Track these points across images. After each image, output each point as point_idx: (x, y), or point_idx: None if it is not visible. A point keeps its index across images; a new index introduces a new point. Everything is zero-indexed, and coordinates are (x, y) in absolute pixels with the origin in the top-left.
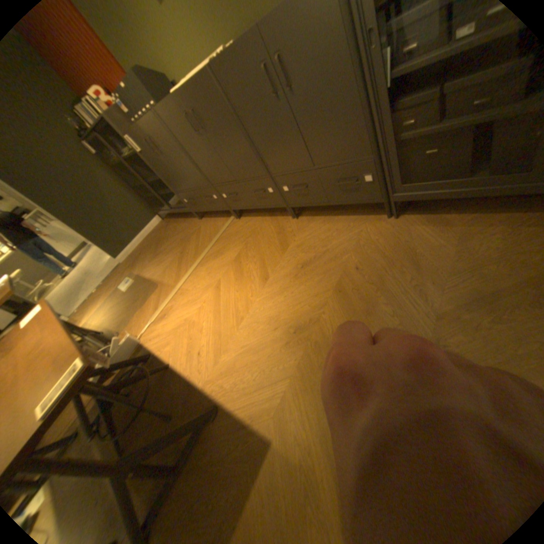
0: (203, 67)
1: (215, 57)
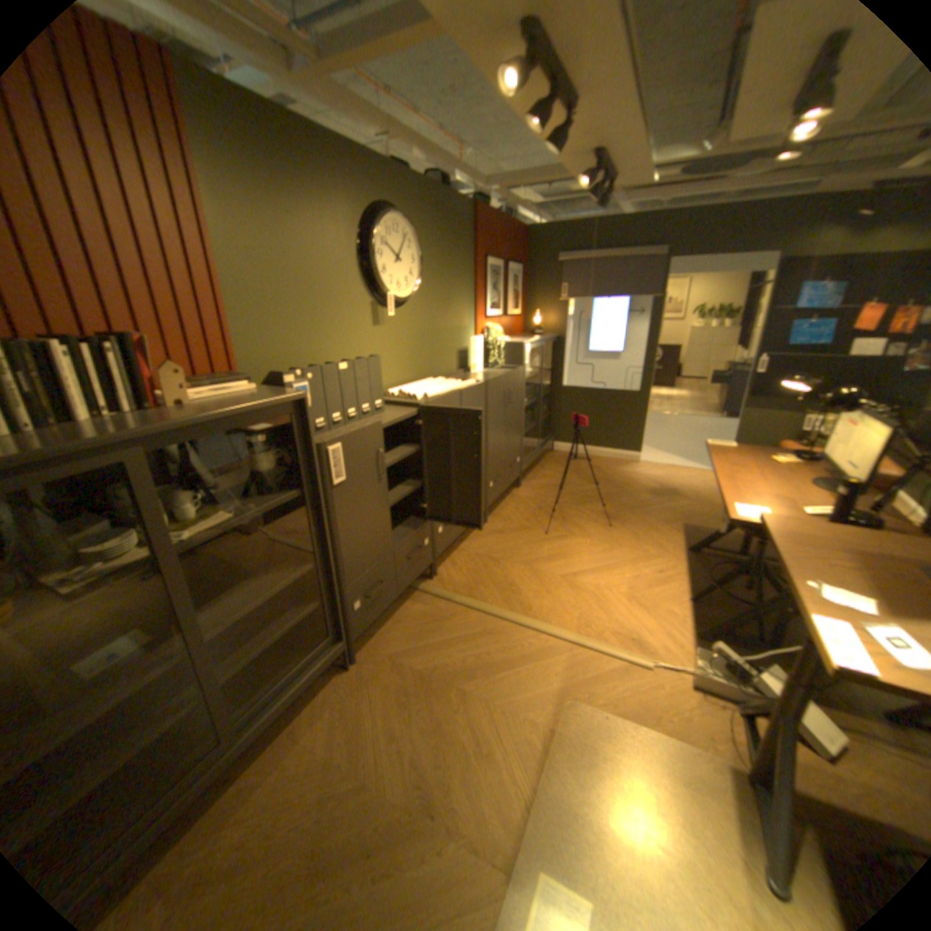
0: (479, 383)
1: (481, 381)
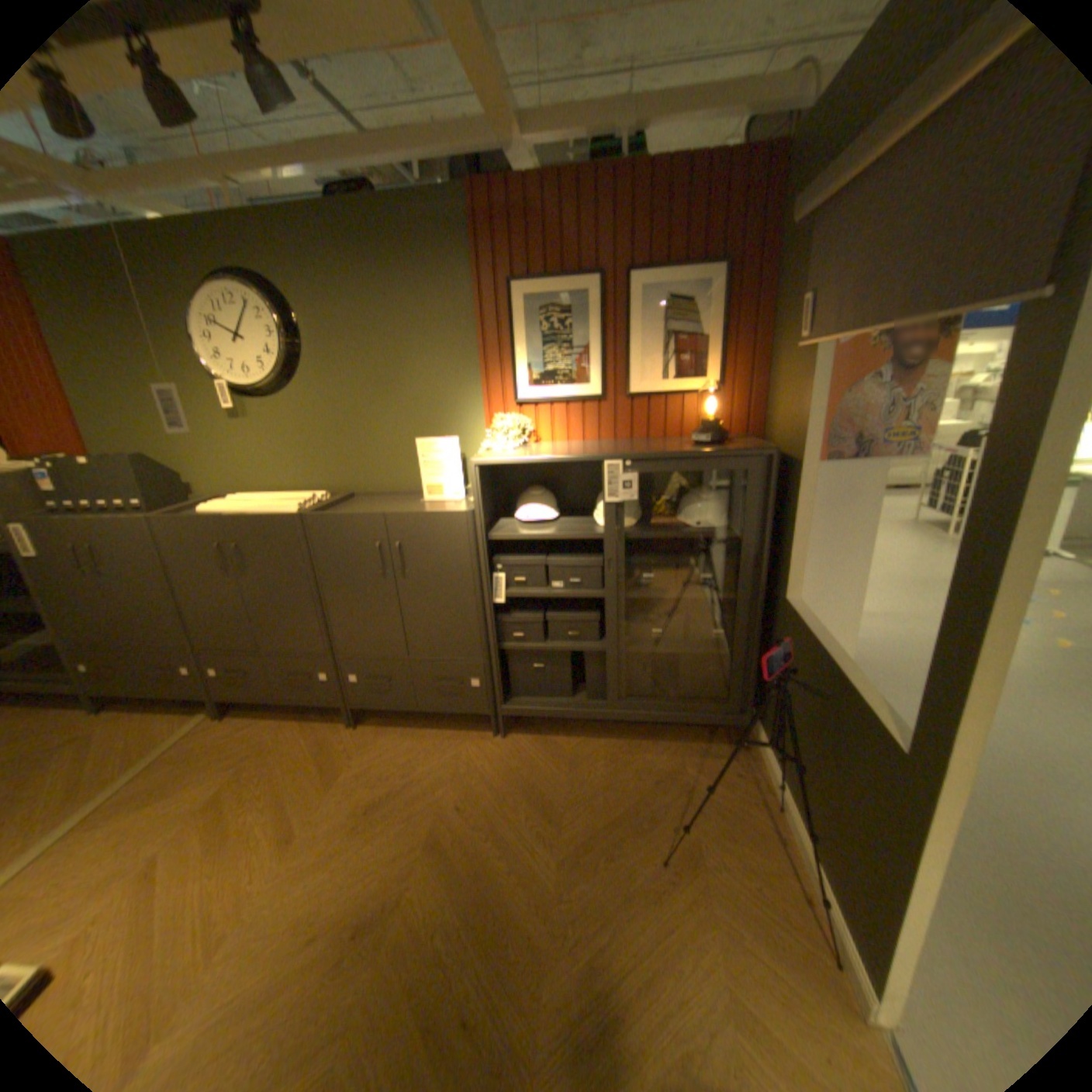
0: (288, 513)
1: (311, 511)
